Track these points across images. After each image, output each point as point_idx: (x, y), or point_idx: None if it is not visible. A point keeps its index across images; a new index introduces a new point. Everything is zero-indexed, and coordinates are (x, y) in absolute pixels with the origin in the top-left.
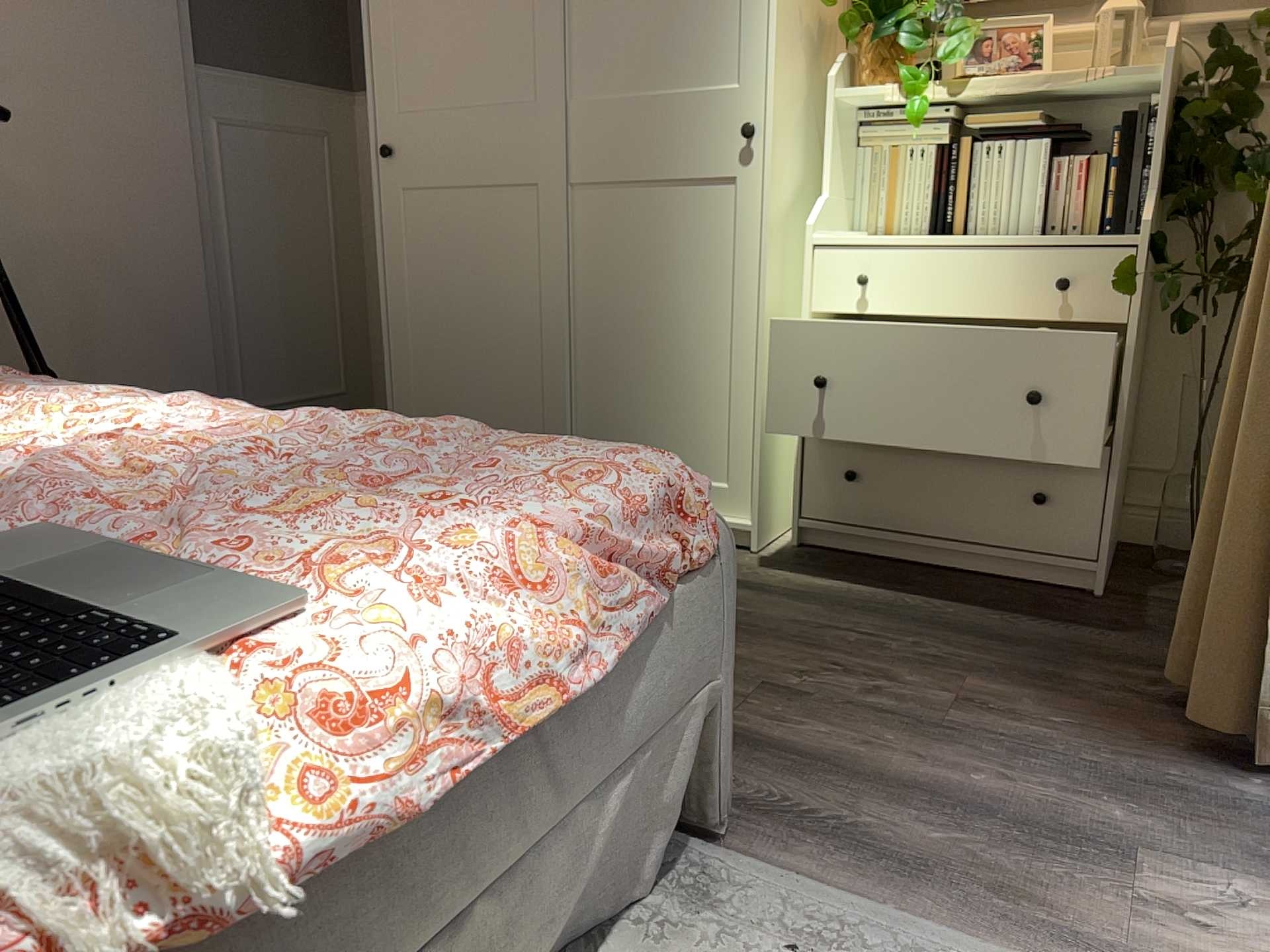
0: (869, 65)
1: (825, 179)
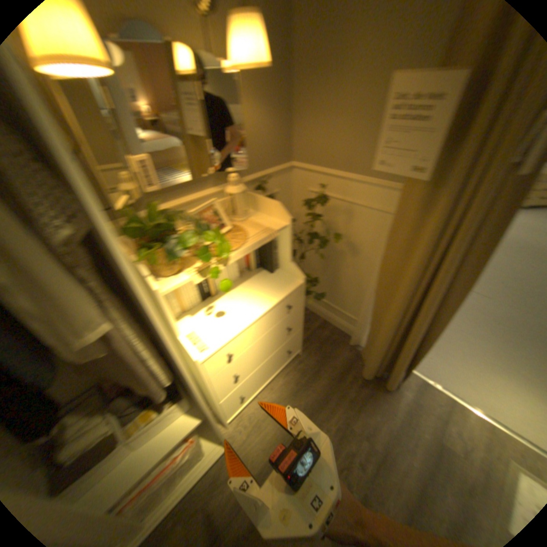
0: (168, 267)
1: (178, 330)
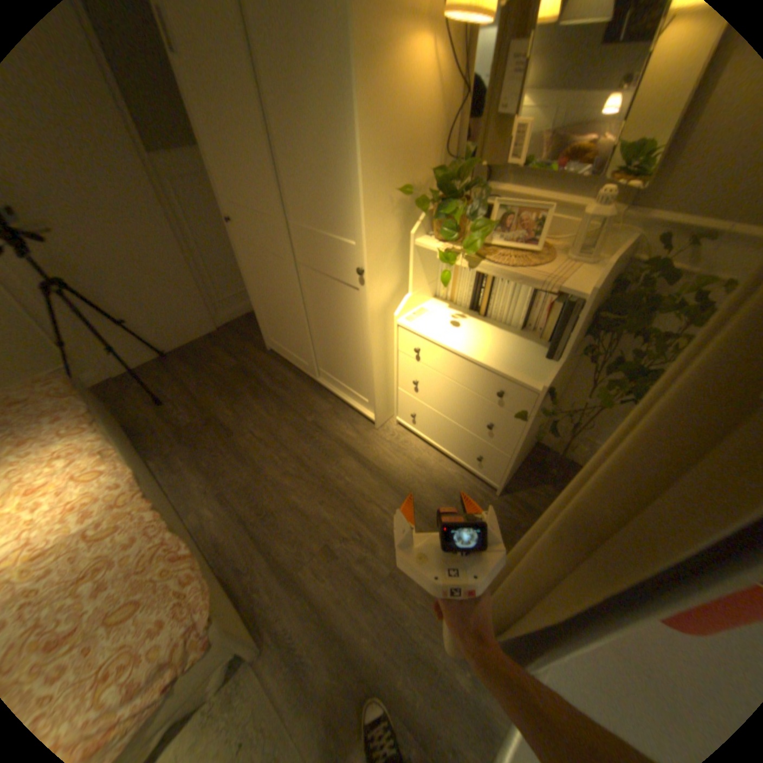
0: (436, 226)
1: (410, 286)
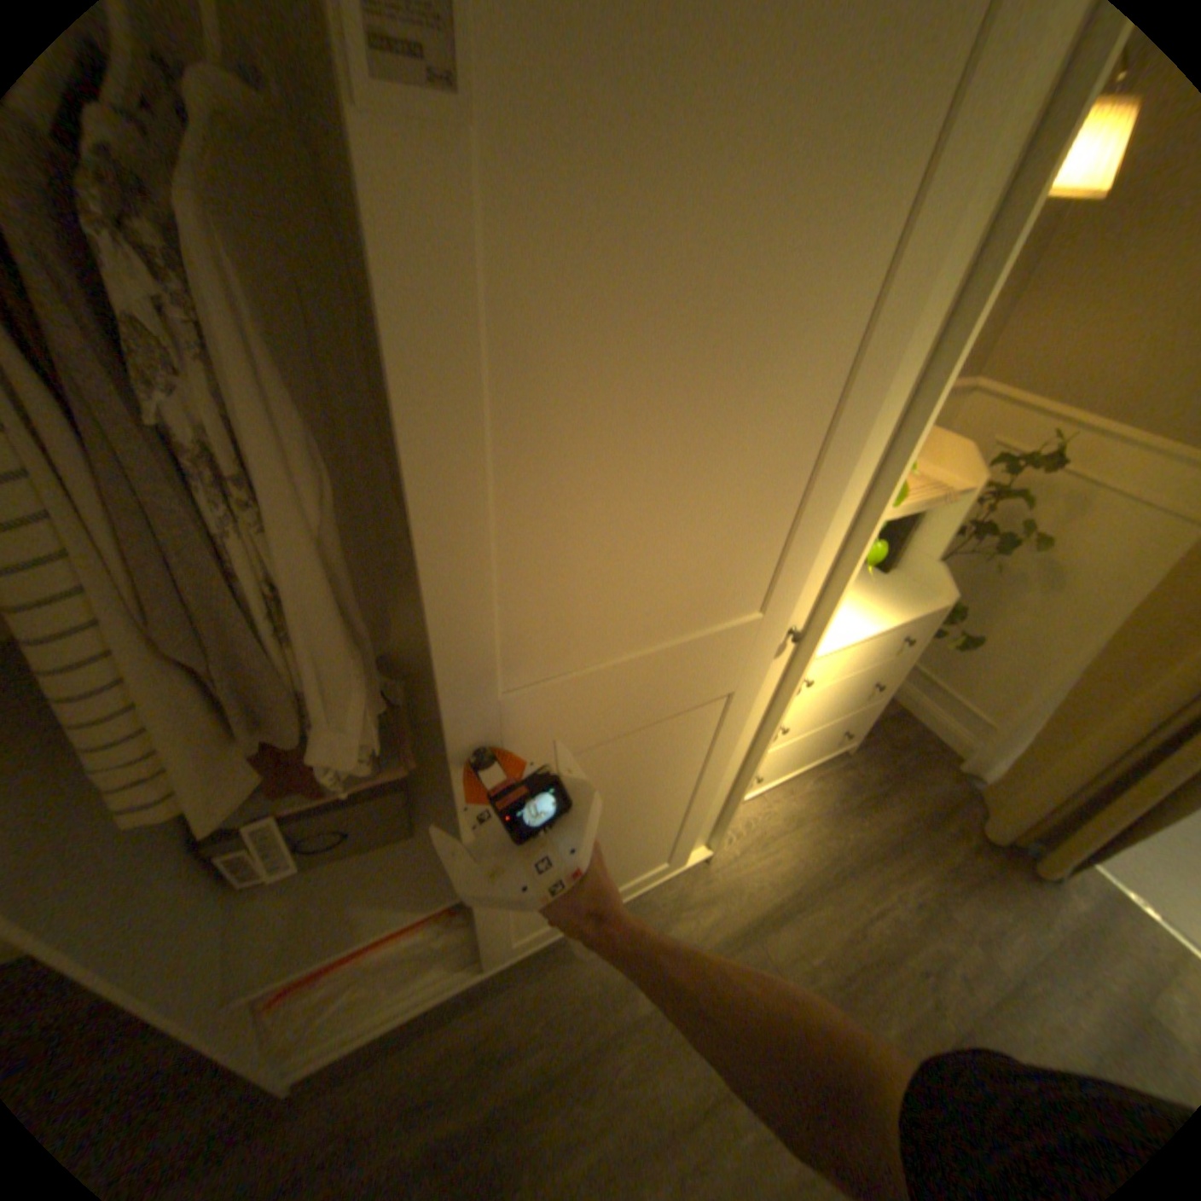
0: None
1: None
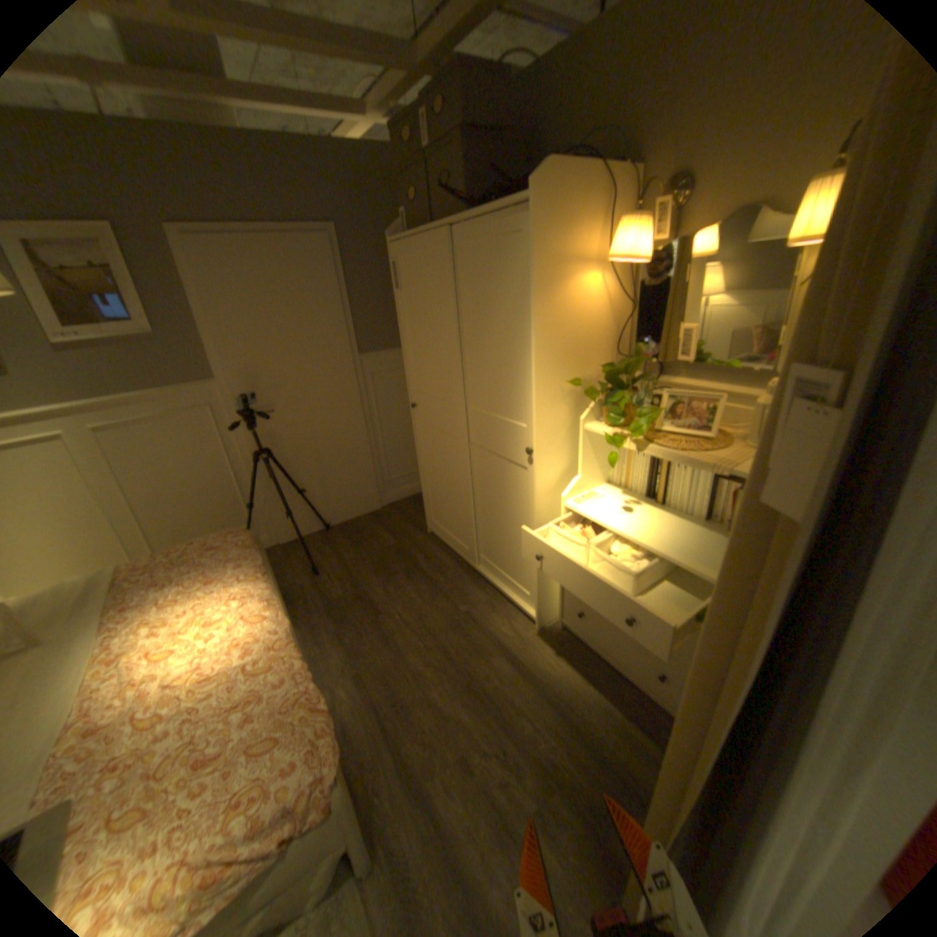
0: (606, 413)
1: (580, 468)
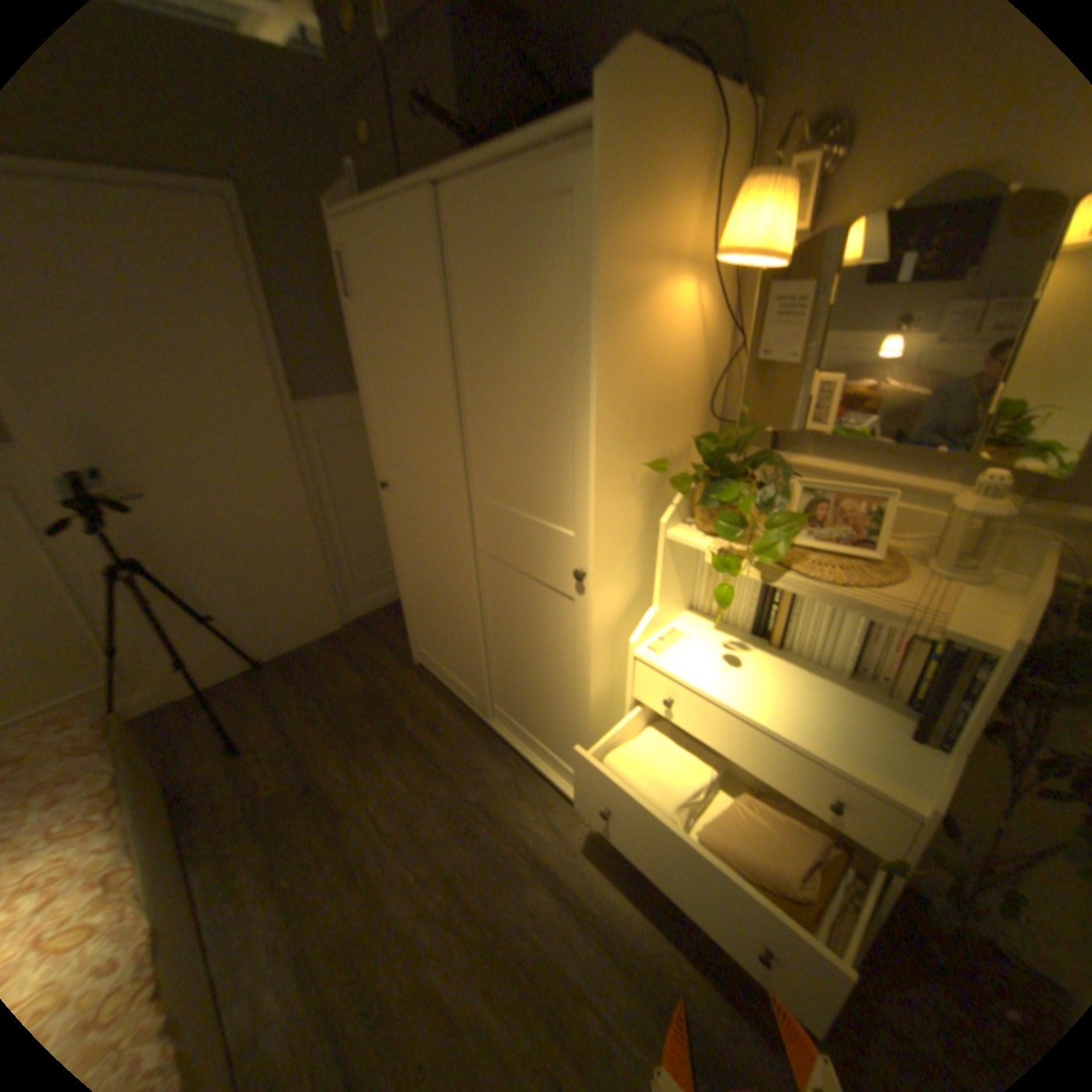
0: (701, 513)
1: (655, 595)
